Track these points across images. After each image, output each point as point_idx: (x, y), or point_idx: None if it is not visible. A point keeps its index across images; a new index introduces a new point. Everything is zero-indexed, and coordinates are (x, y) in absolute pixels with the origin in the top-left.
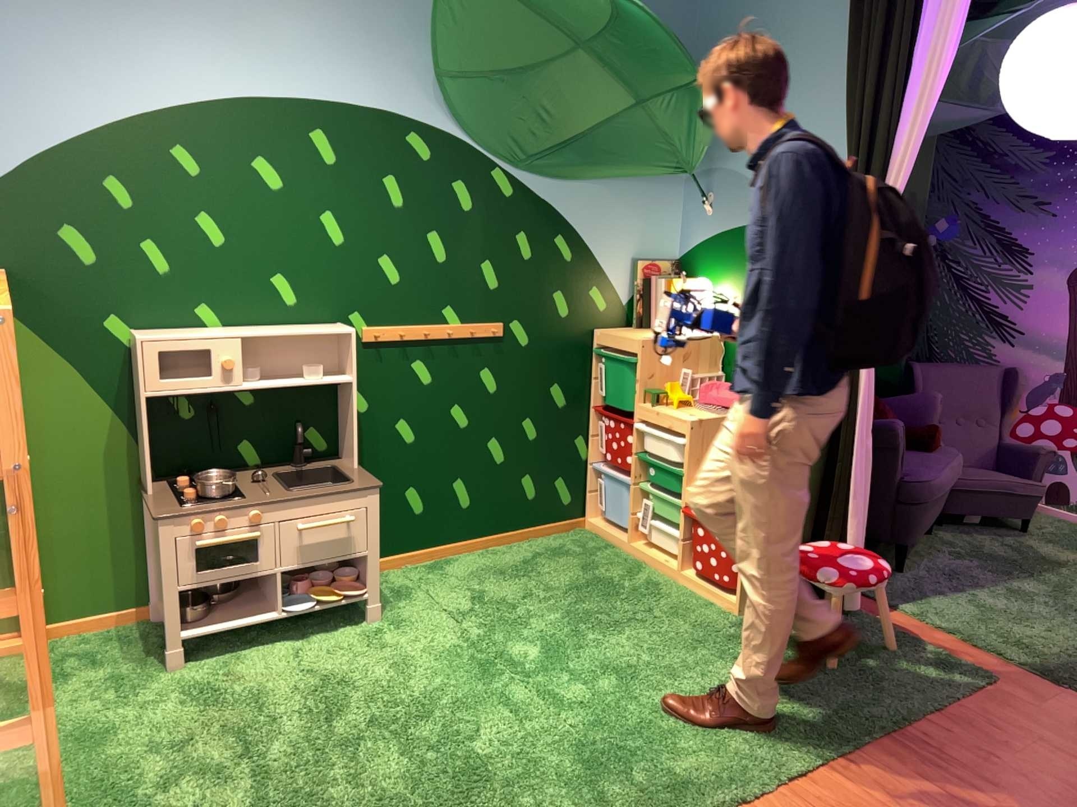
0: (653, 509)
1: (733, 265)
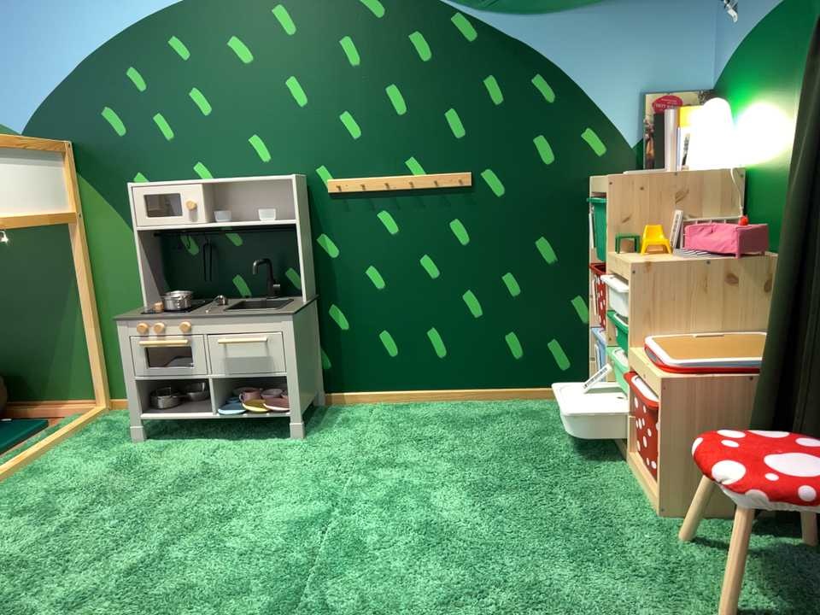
0: (621, 379)
1: (751, 67)
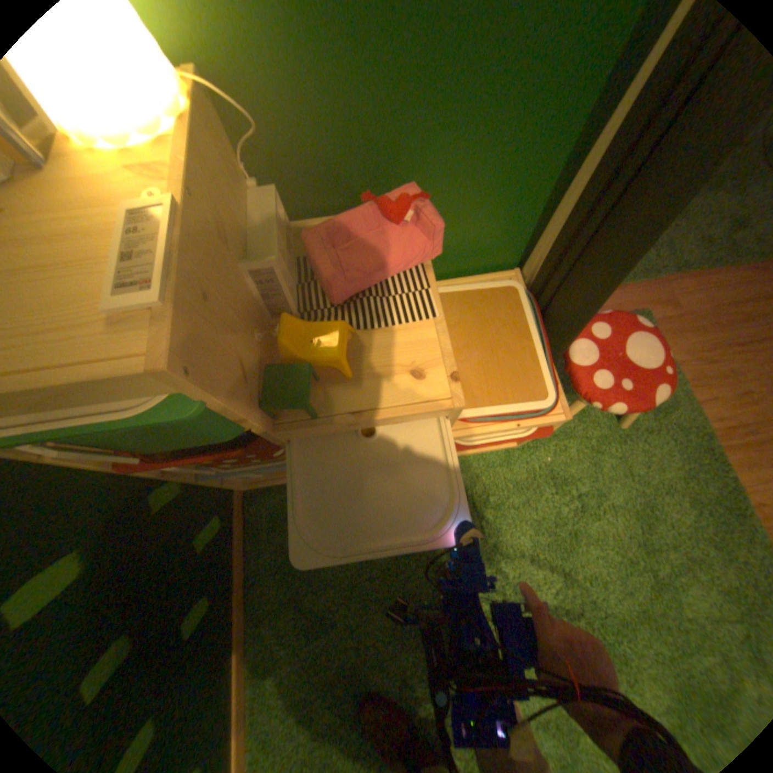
0: None
1: None
